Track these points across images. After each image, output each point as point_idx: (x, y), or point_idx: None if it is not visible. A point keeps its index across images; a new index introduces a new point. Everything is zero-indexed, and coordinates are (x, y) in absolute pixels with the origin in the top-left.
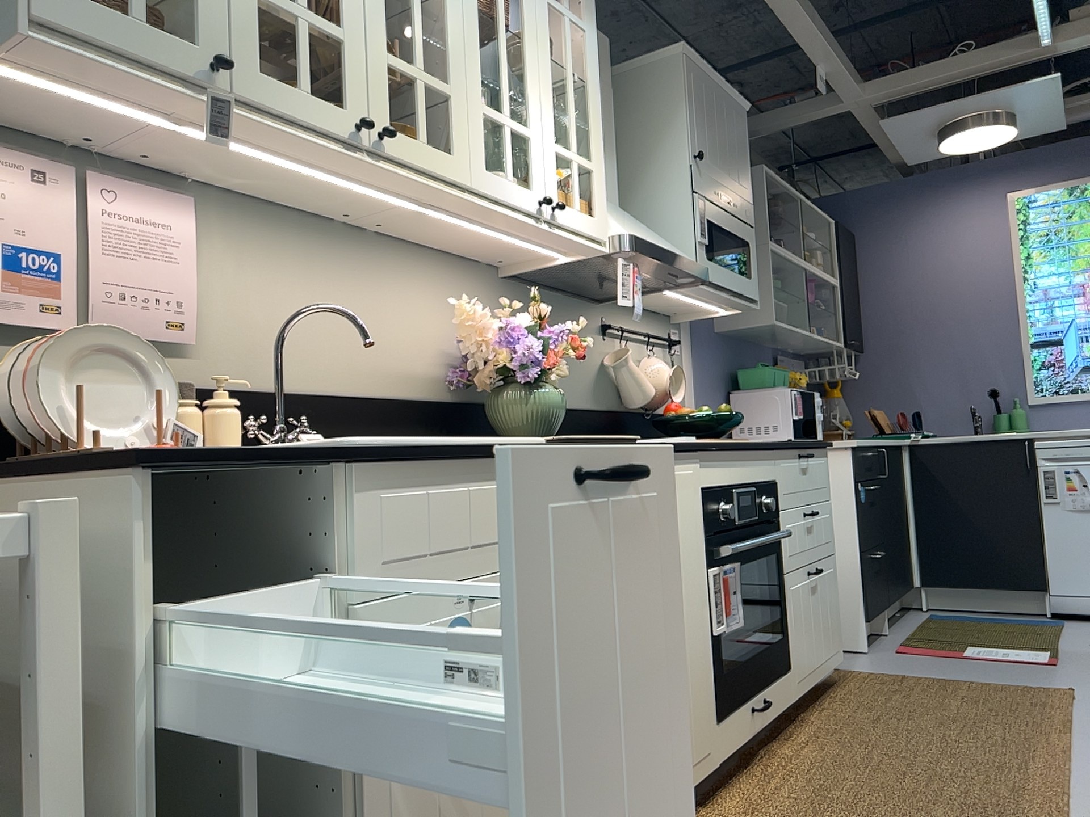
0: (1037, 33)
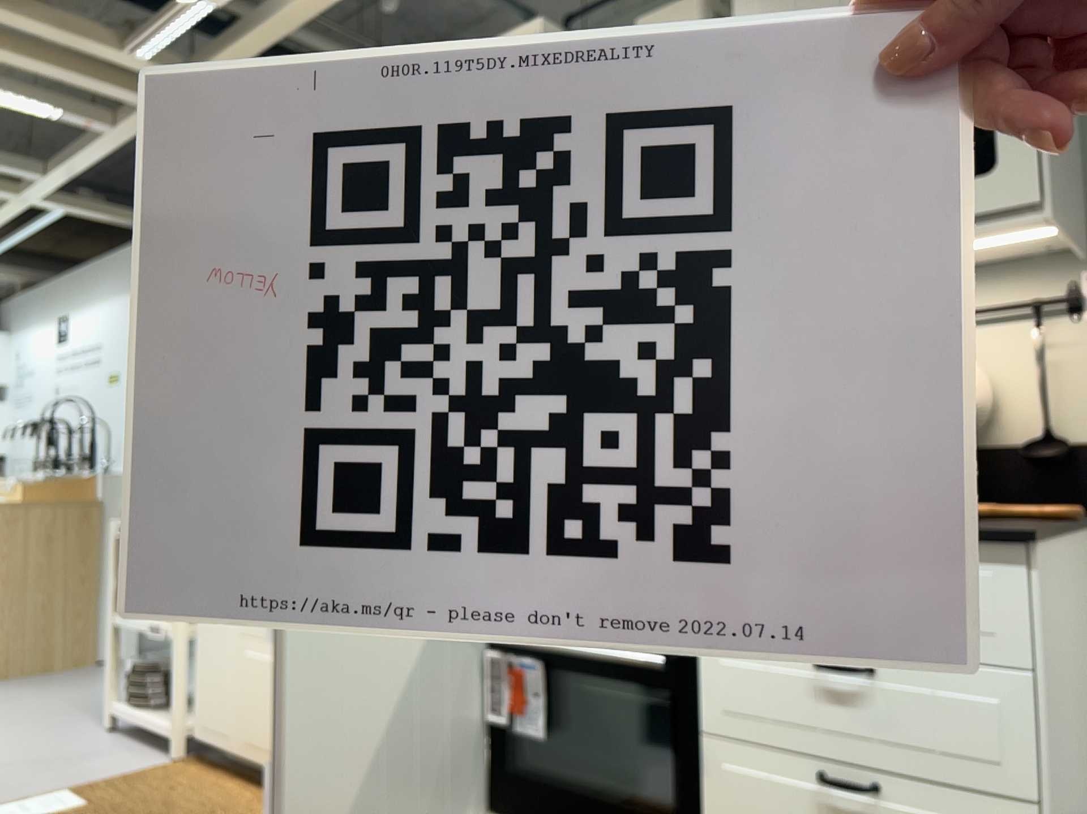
0: None
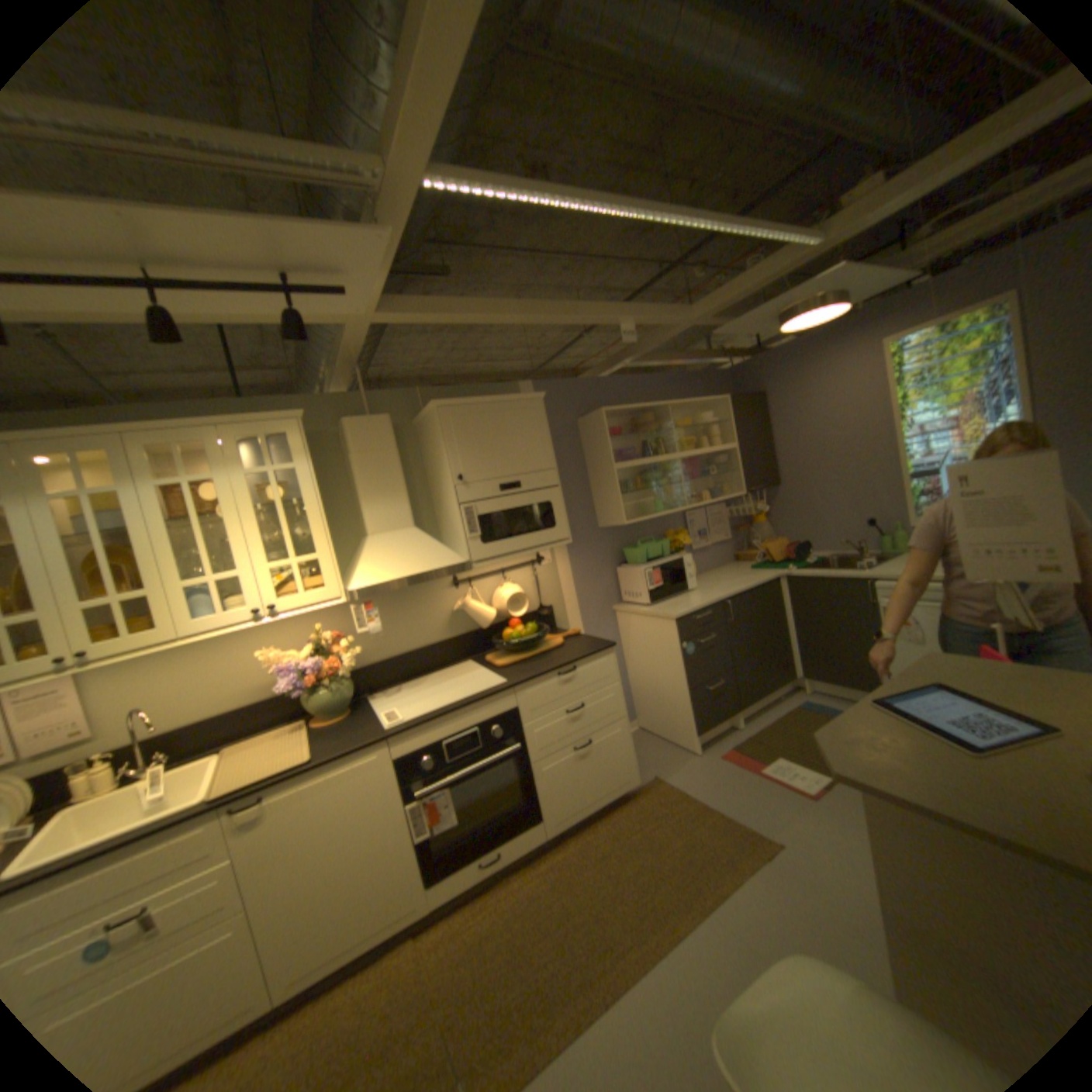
0: (792, 243)
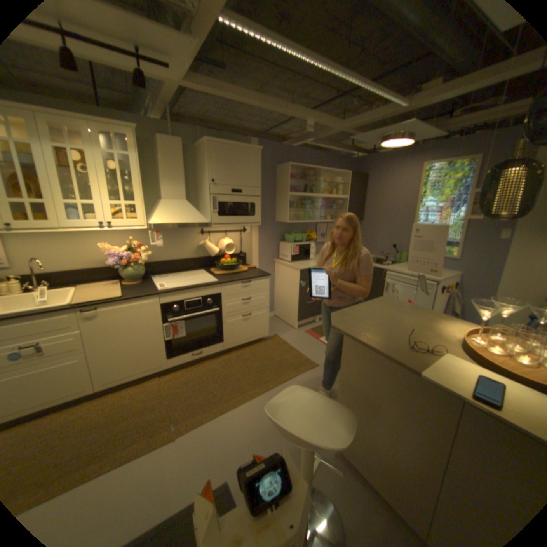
0: (394, 102)
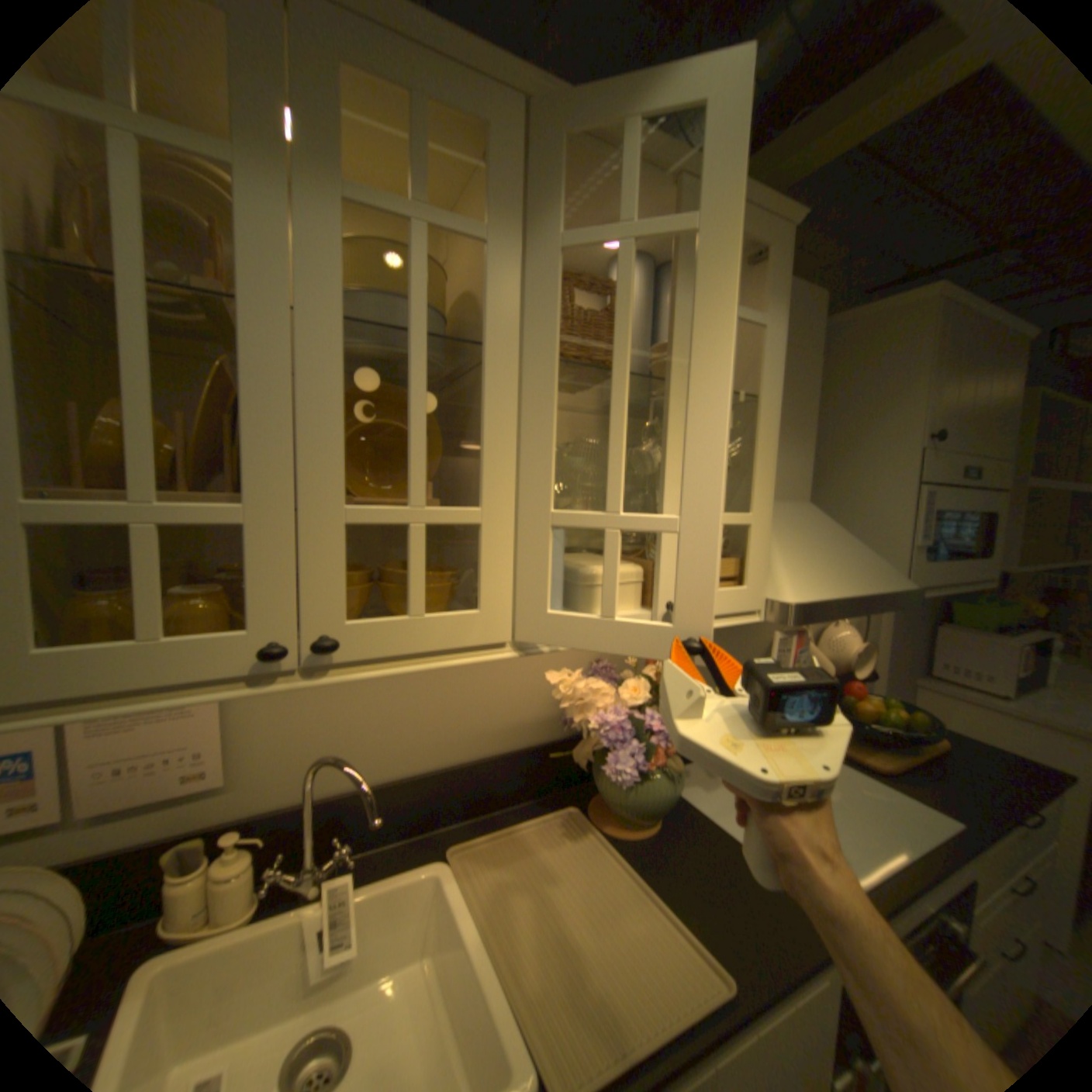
0: None
